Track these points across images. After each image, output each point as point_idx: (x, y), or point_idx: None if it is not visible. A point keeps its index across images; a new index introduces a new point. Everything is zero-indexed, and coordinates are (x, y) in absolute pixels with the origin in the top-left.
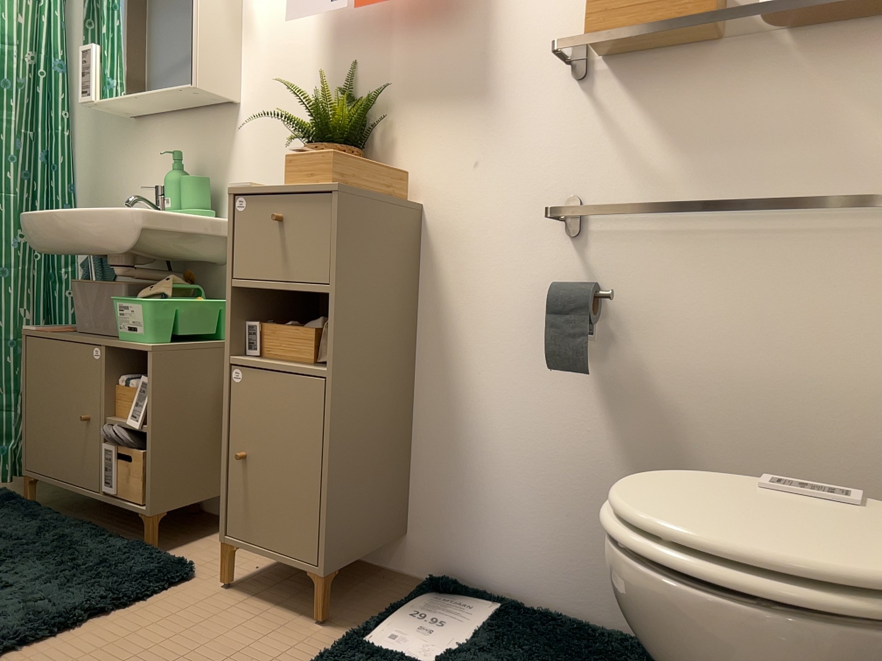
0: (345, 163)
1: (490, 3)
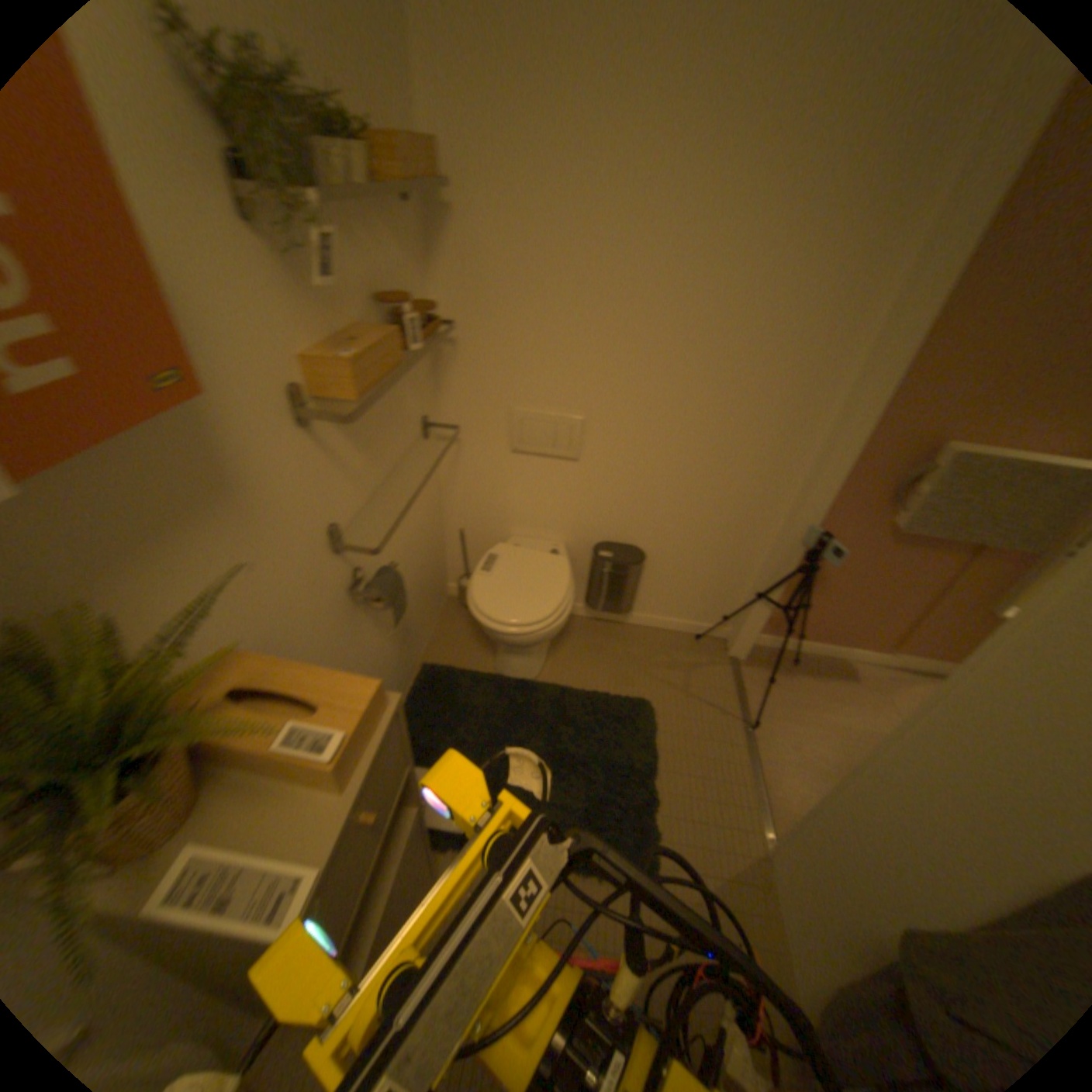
0: (359, 681)
1: (179, 344)
